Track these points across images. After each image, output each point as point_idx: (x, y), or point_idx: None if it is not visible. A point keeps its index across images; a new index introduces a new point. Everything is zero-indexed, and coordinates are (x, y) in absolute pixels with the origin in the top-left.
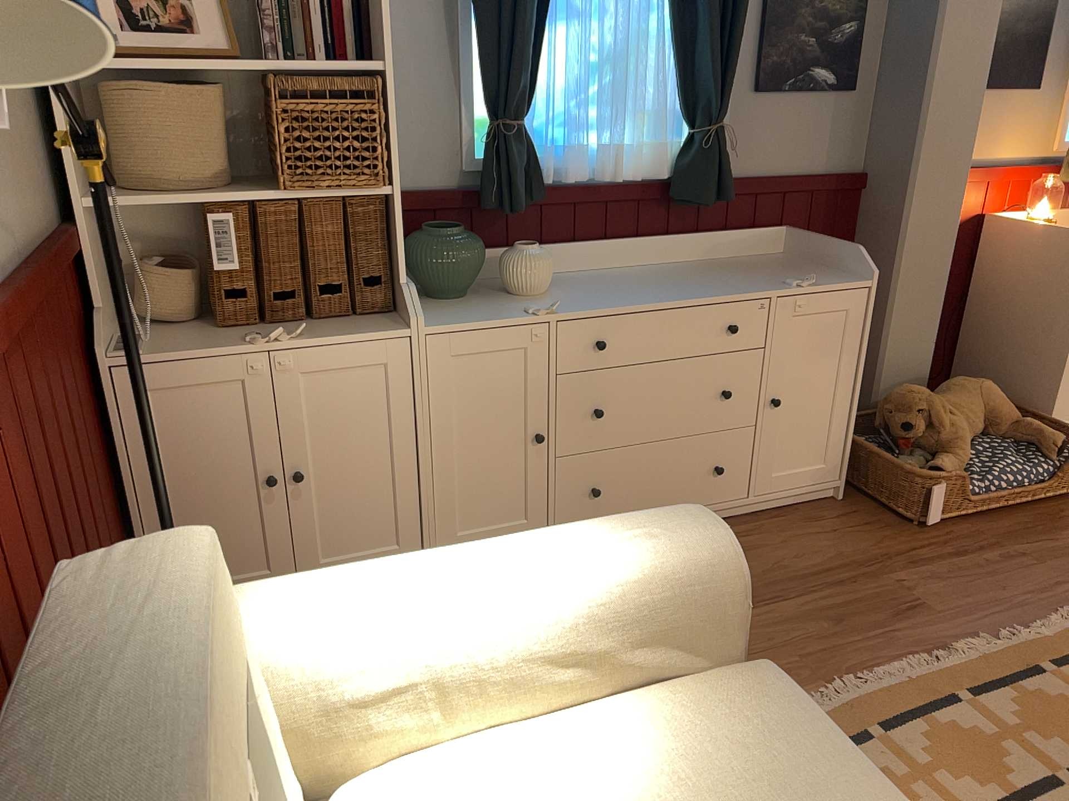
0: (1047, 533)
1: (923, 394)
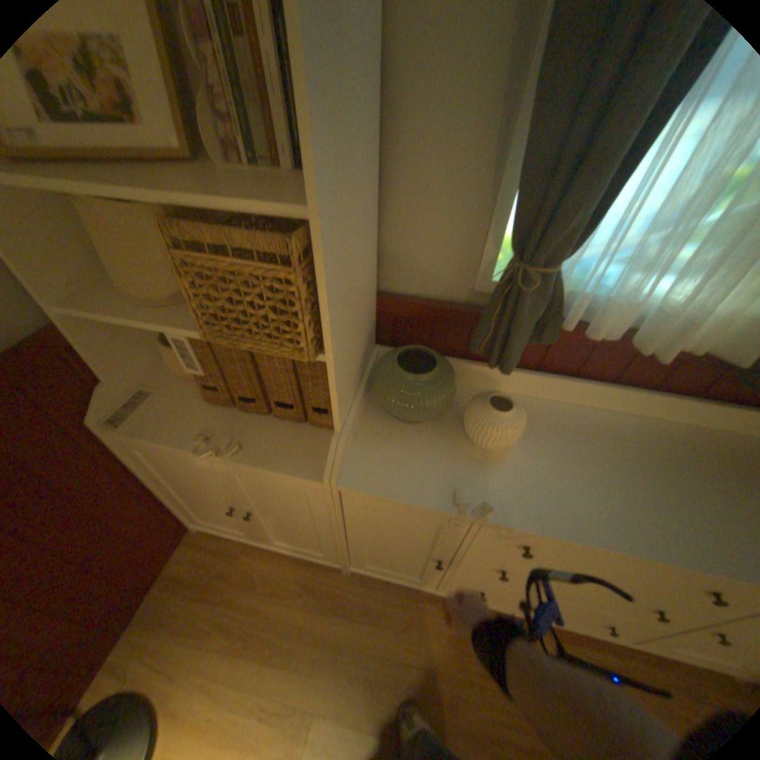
0: None
1: None
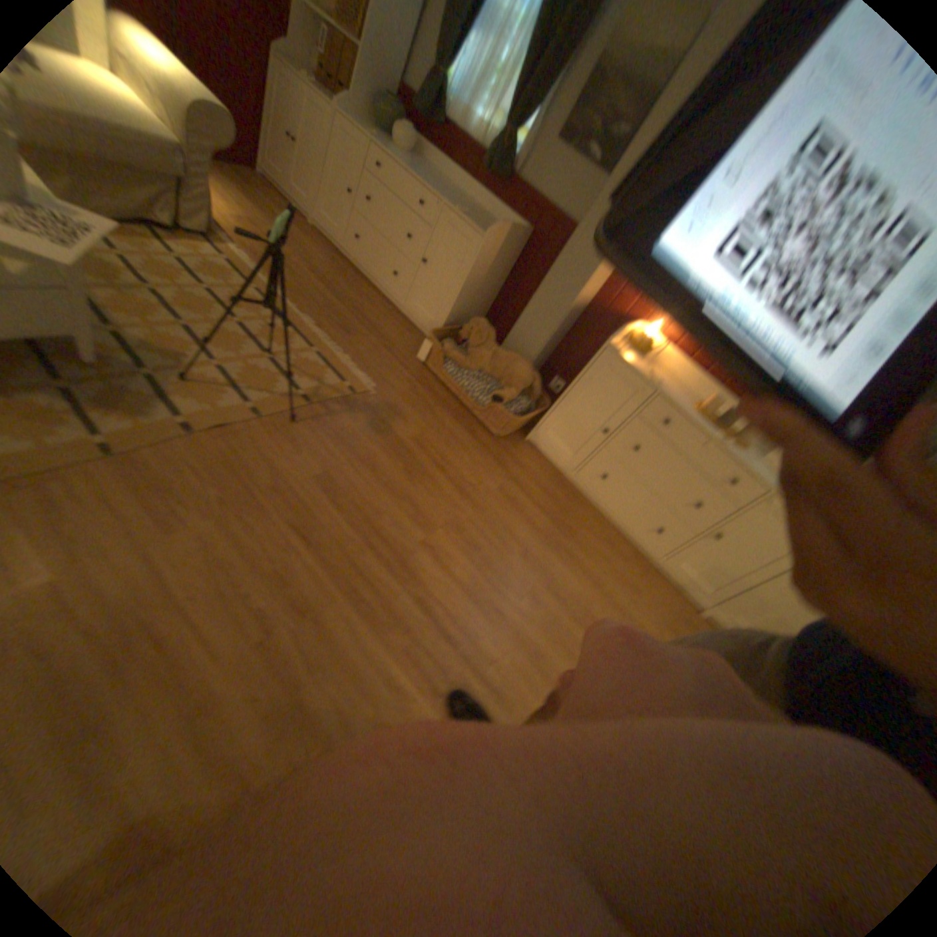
0: (442, 407)
1: (483, 326)
